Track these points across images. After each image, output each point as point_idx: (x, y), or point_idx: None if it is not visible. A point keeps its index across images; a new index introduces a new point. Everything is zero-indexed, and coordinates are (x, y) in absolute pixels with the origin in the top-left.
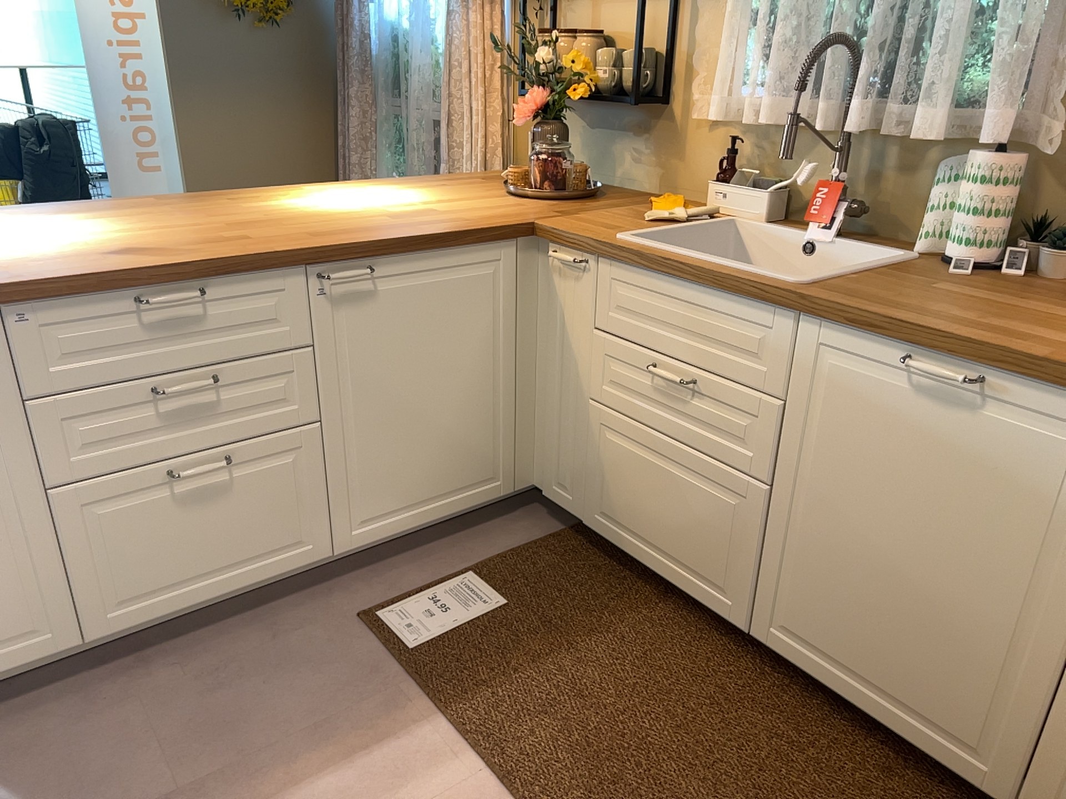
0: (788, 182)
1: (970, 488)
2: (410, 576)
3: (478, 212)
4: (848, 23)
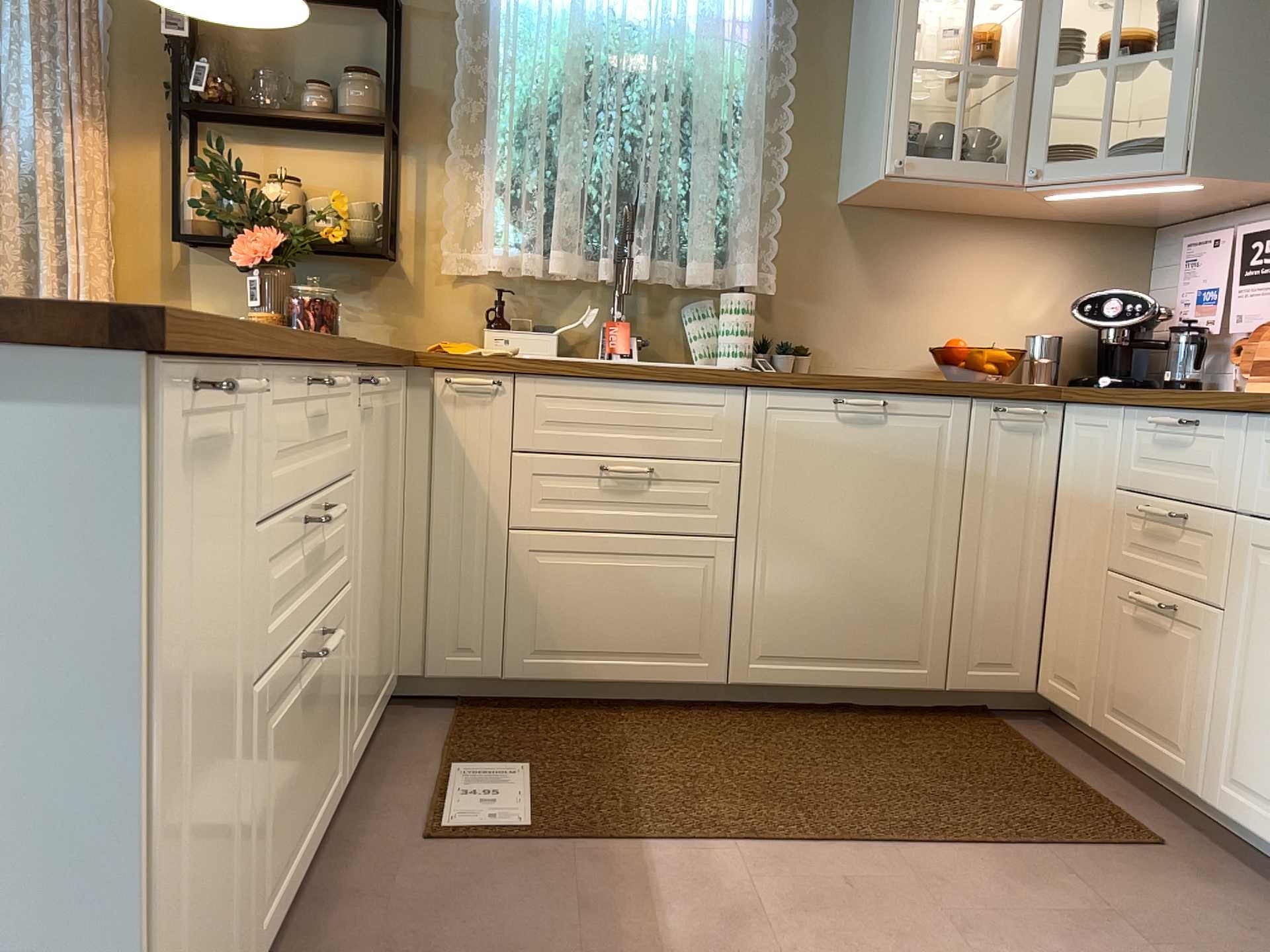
0: (576, 322)
1: (889, 476)
2: (398, 796)
3: None
4: (611, 196)
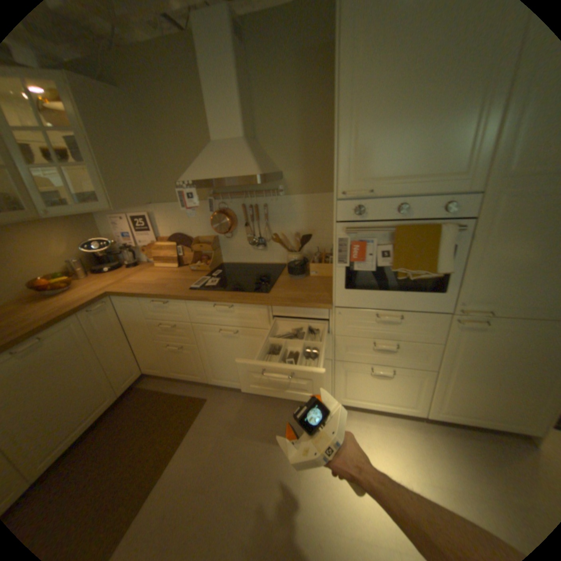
0: None
1: (57, 361)
2: None
3: None
4: None
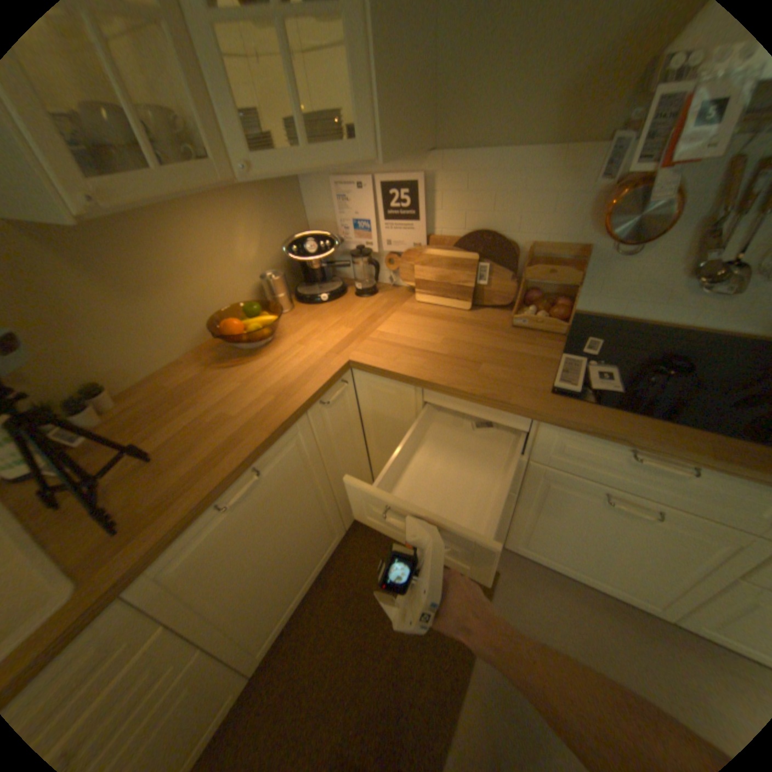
0: None
1: (279, 501)
2: None
3: None
4: None
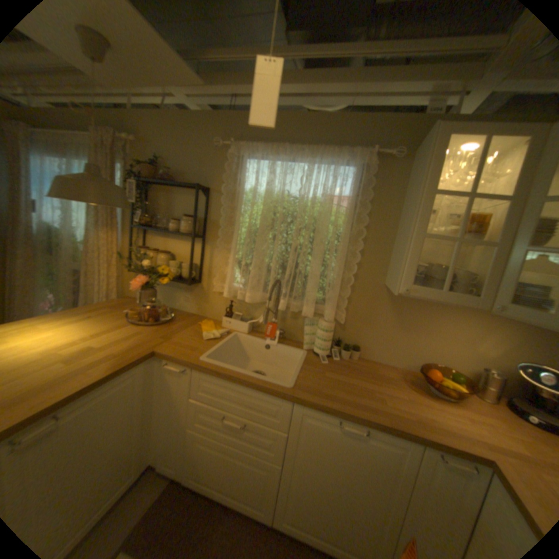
0: (256, 320)
1: (366, 469)
2: None
3: (119, 346)
4: (276, 271)
